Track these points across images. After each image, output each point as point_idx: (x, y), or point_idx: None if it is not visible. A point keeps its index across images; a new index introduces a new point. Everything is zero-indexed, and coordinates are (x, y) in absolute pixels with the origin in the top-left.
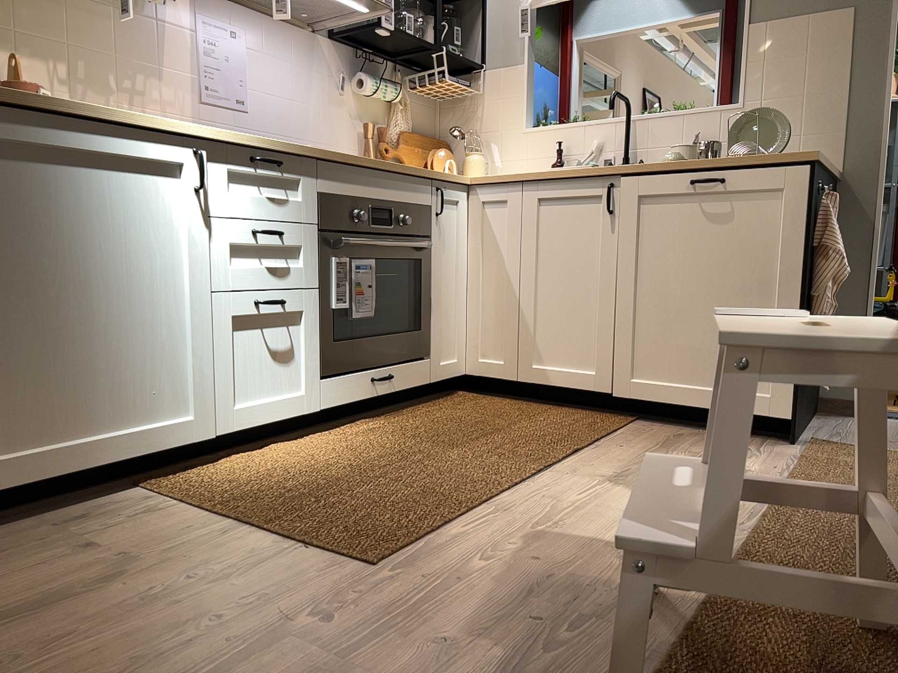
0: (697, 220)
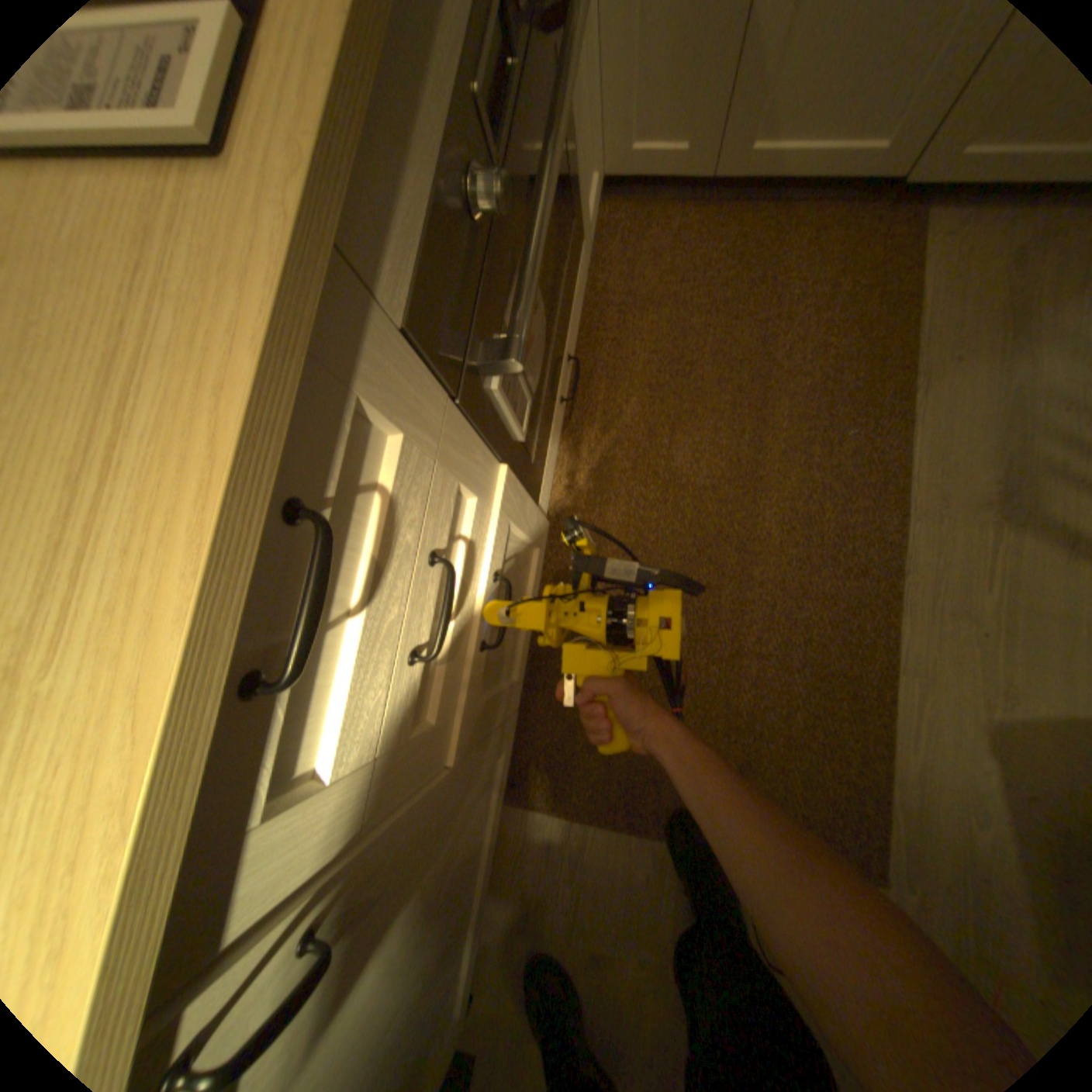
0: None
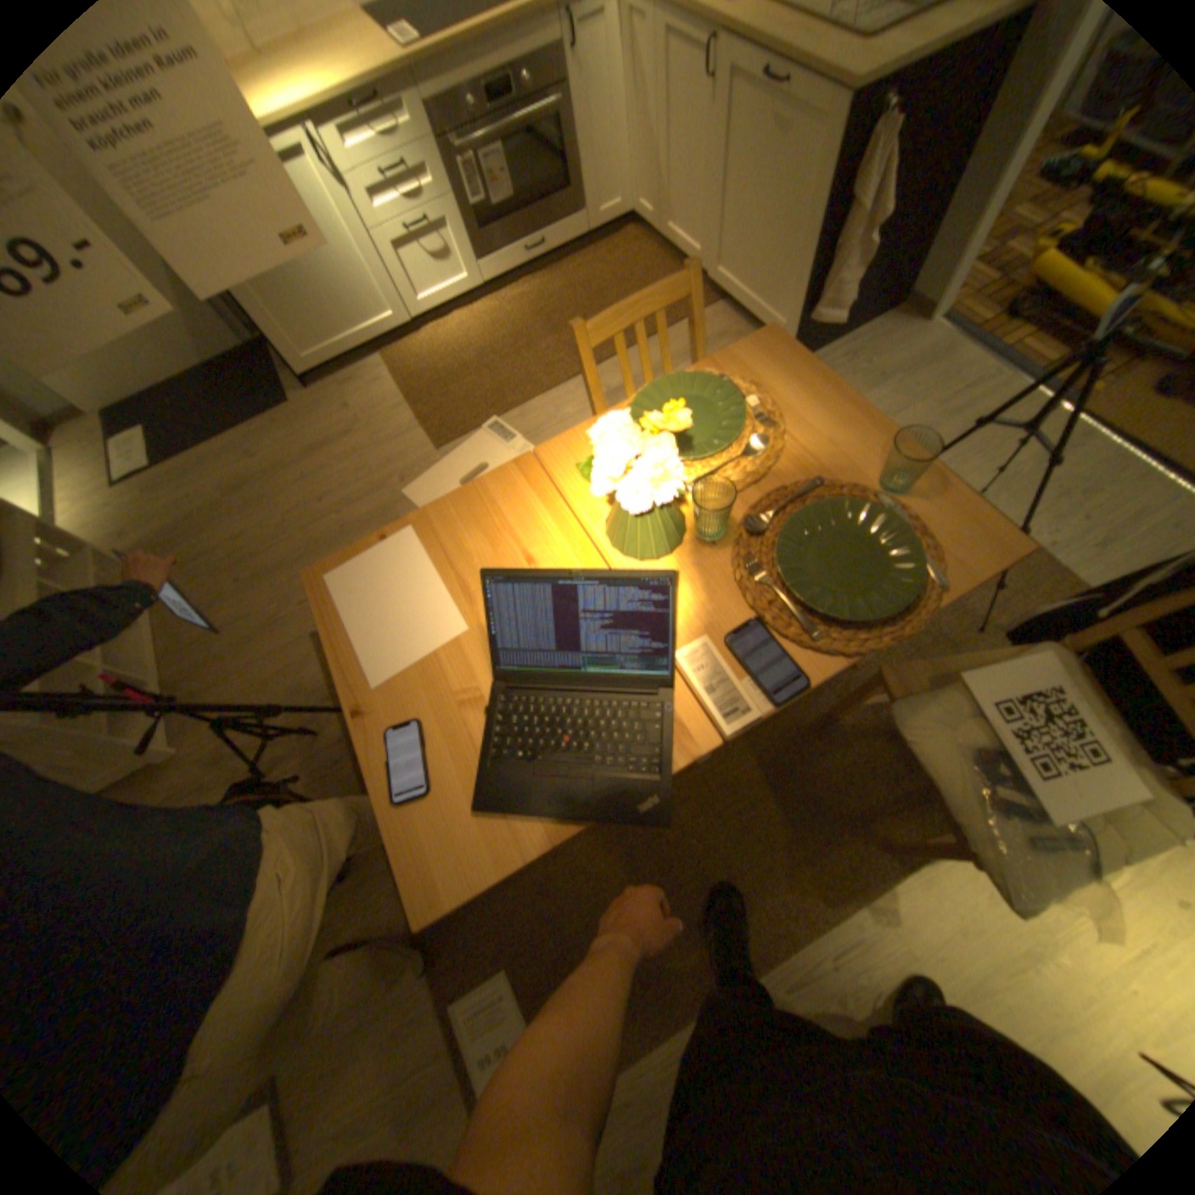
0: (770, 125)
